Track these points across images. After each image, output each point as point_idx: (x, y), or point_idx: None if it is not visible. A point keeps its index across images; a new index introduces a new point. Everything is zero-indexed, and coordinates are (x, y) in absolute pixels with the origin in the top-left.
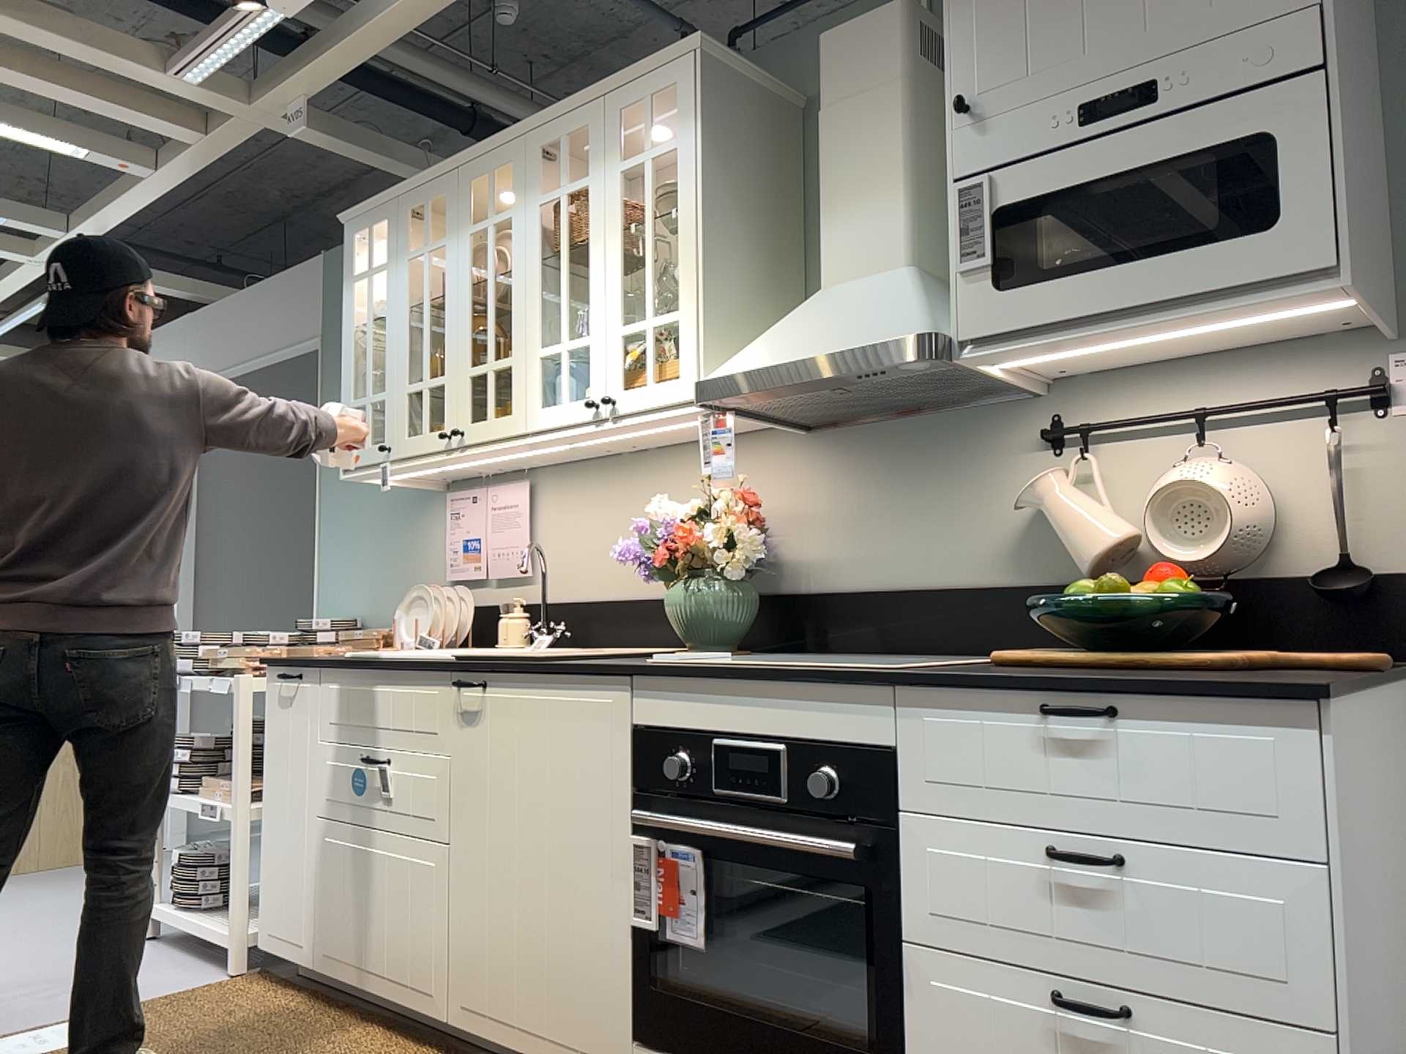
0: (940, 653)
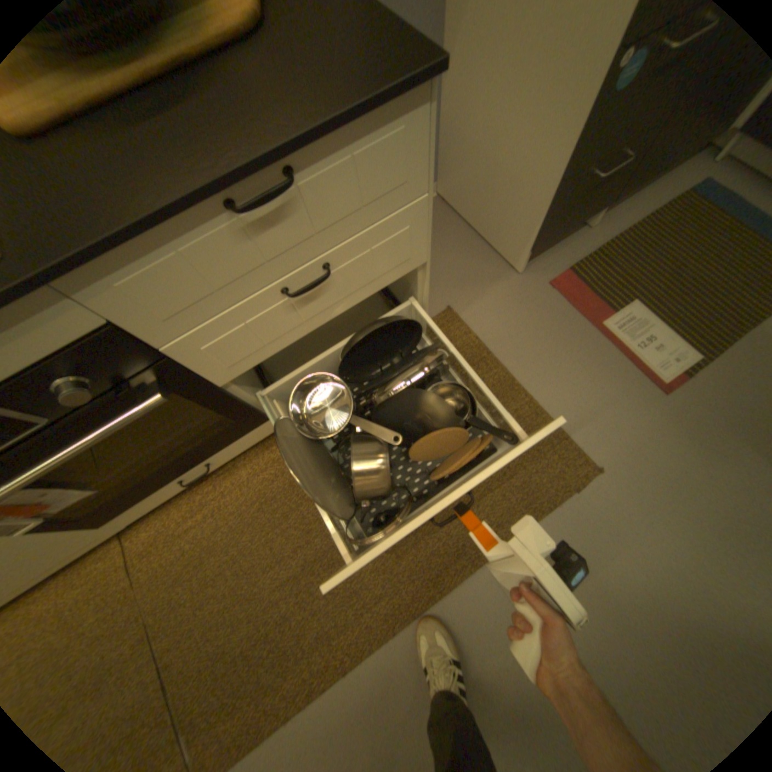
0: None
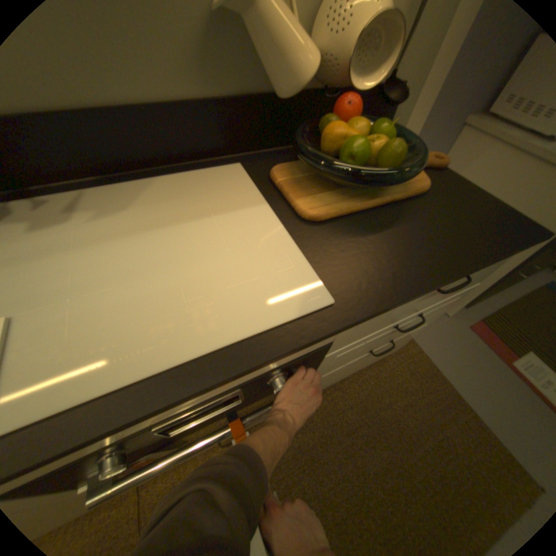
0: (152, 167)
